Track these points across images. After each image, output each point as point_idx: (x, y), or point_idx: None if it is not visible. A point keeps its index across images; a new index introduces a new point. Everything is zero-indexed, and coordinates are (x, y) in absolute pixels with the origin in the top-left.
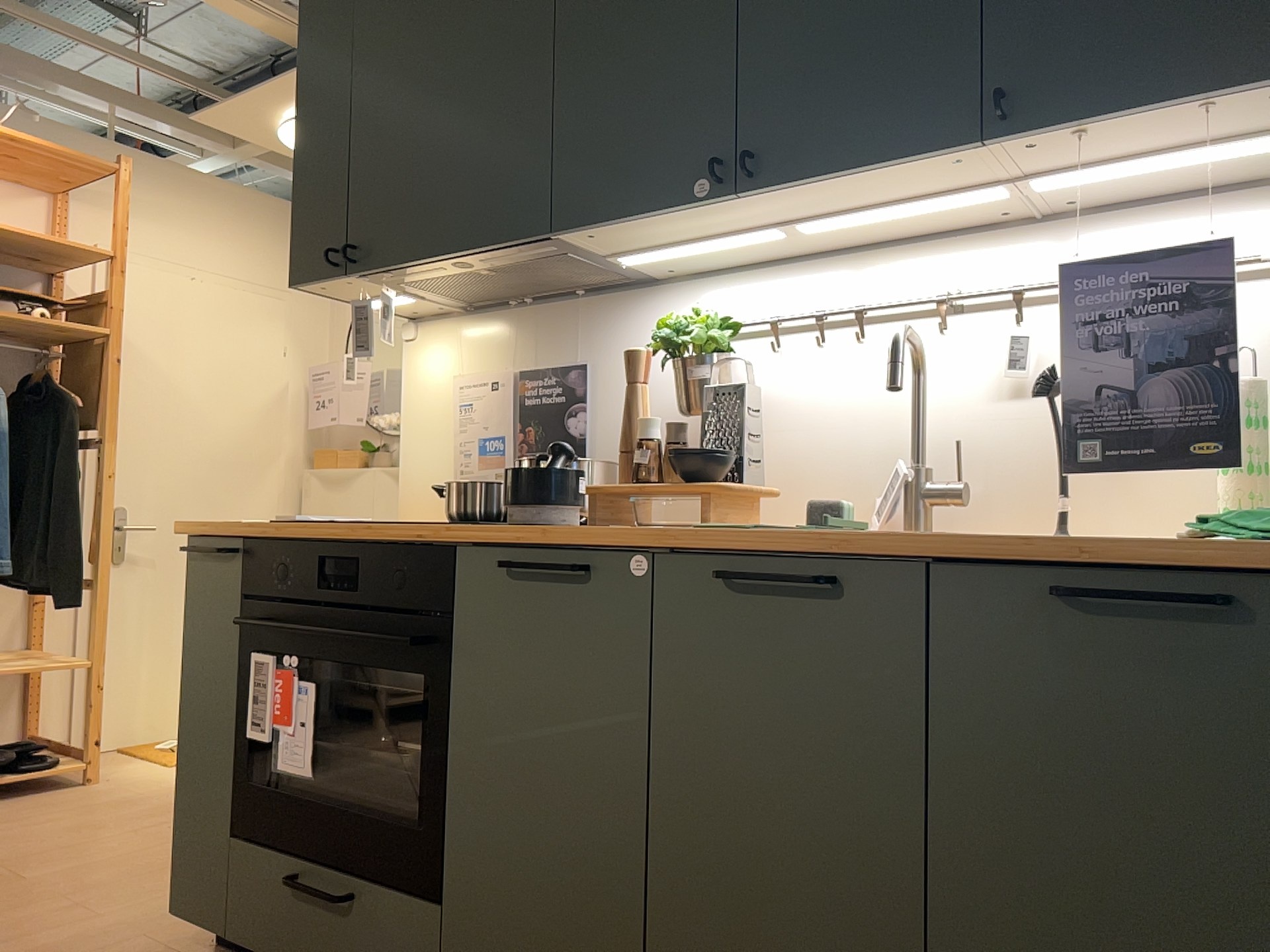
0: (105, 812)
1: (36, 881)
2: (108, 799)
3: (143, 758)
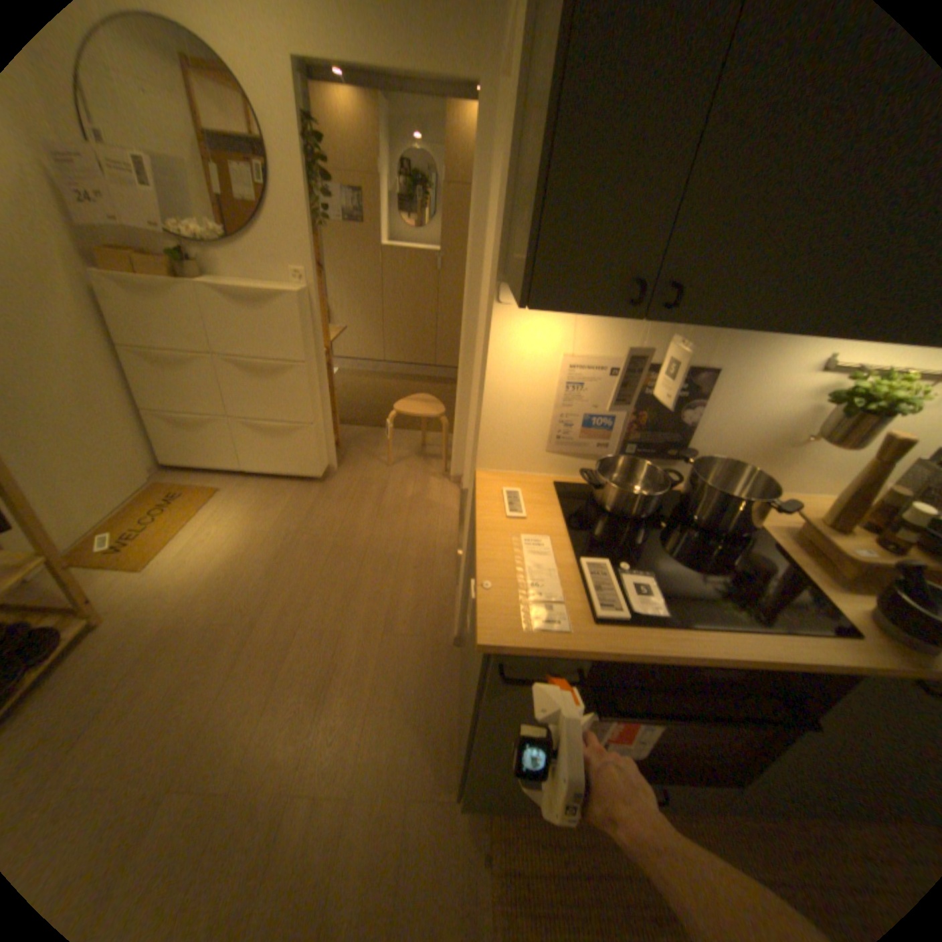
0: (167, 661)
1: (238, 788)
2: (145, 641)
3: (101, 570)
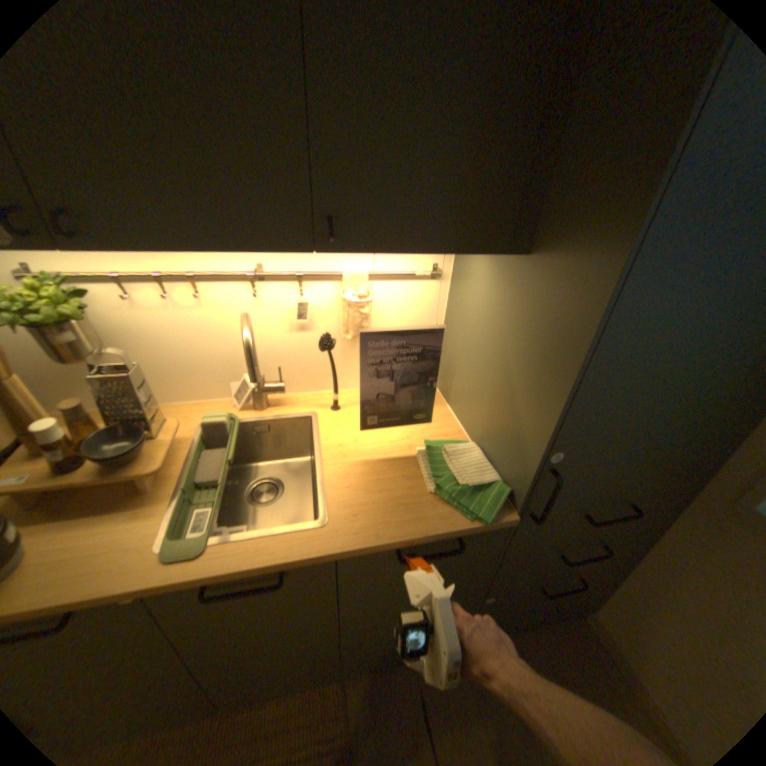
0: None
1: None
2: None
3: None
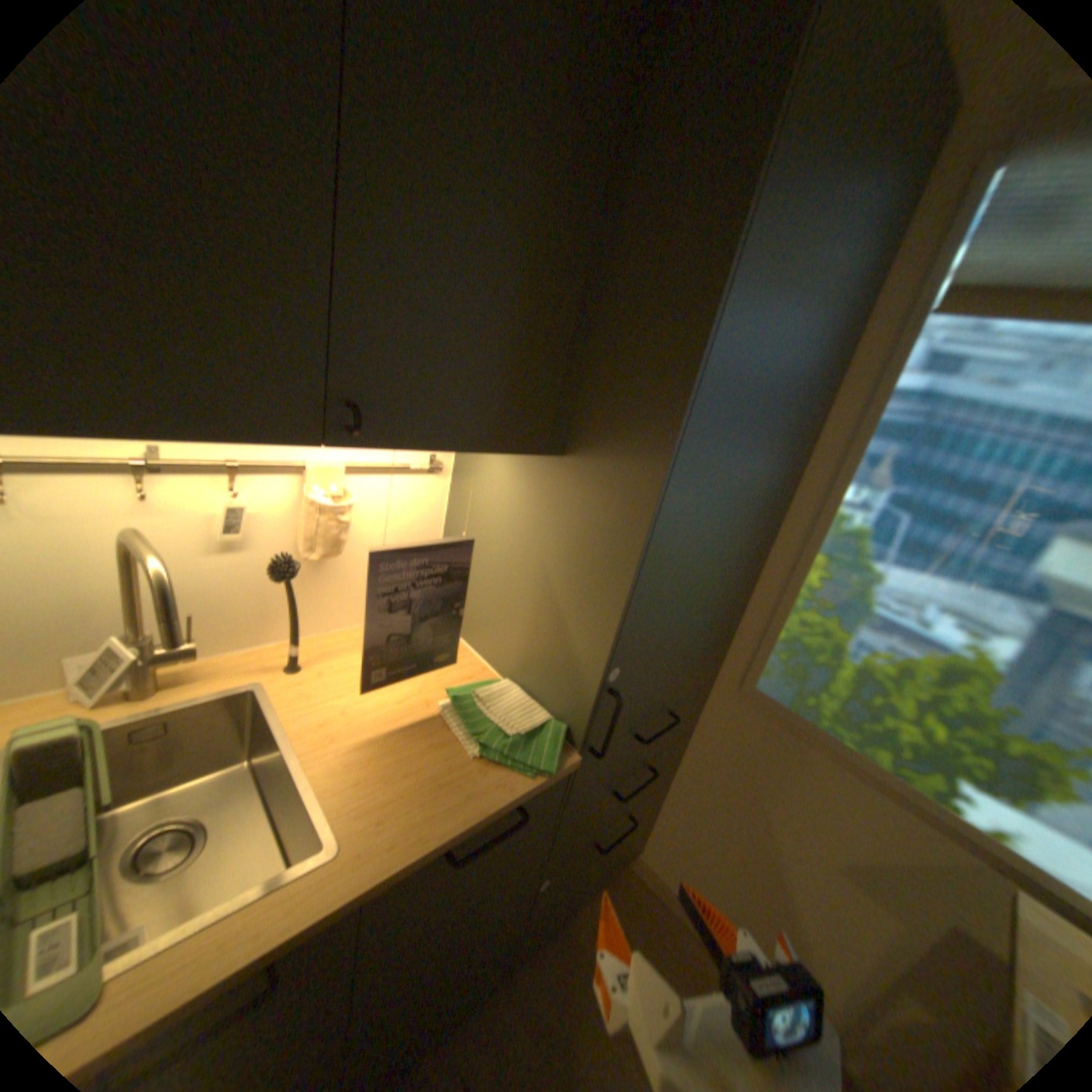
0: None
1: None
2: None
3: None
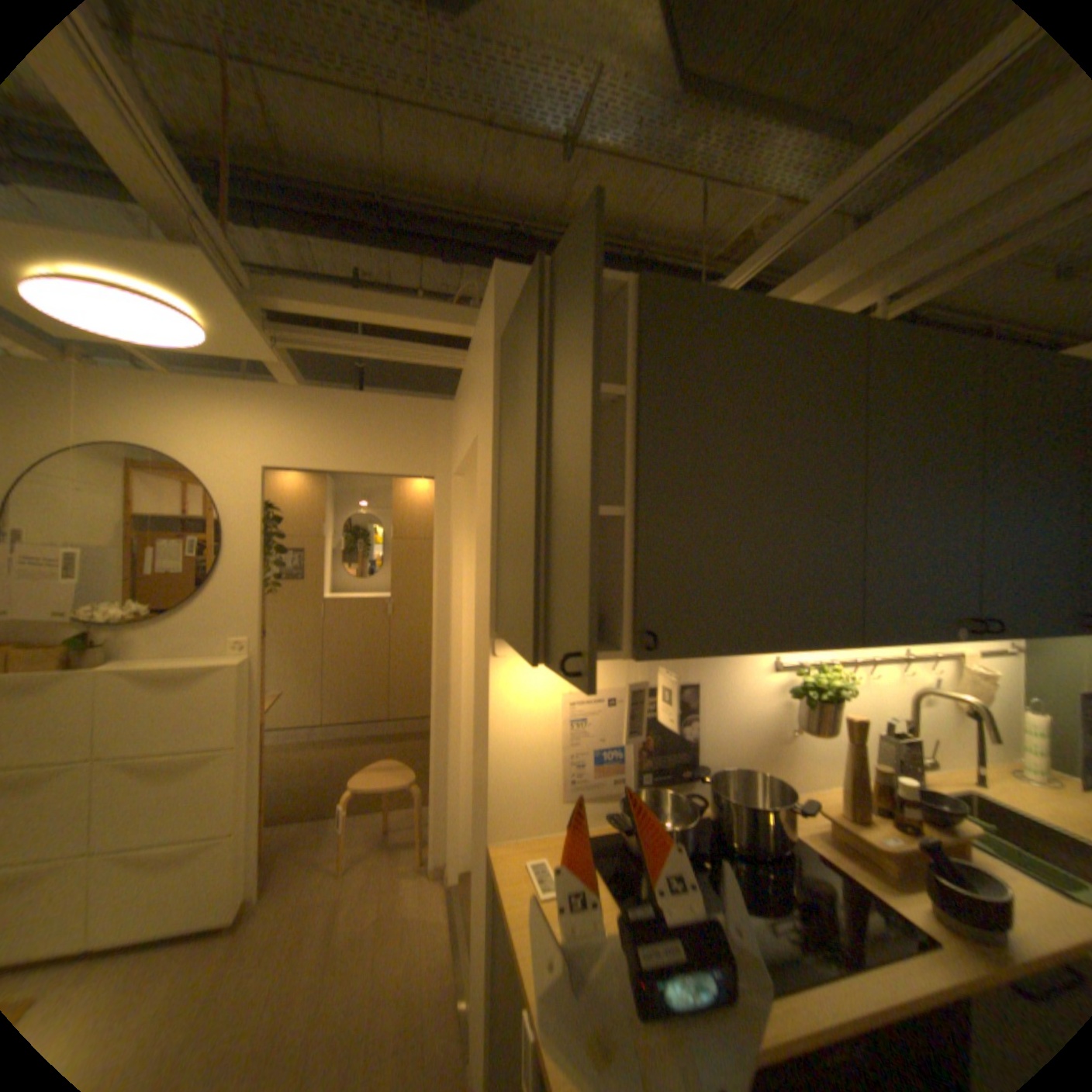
0: None
1: None
2: None
3: None
